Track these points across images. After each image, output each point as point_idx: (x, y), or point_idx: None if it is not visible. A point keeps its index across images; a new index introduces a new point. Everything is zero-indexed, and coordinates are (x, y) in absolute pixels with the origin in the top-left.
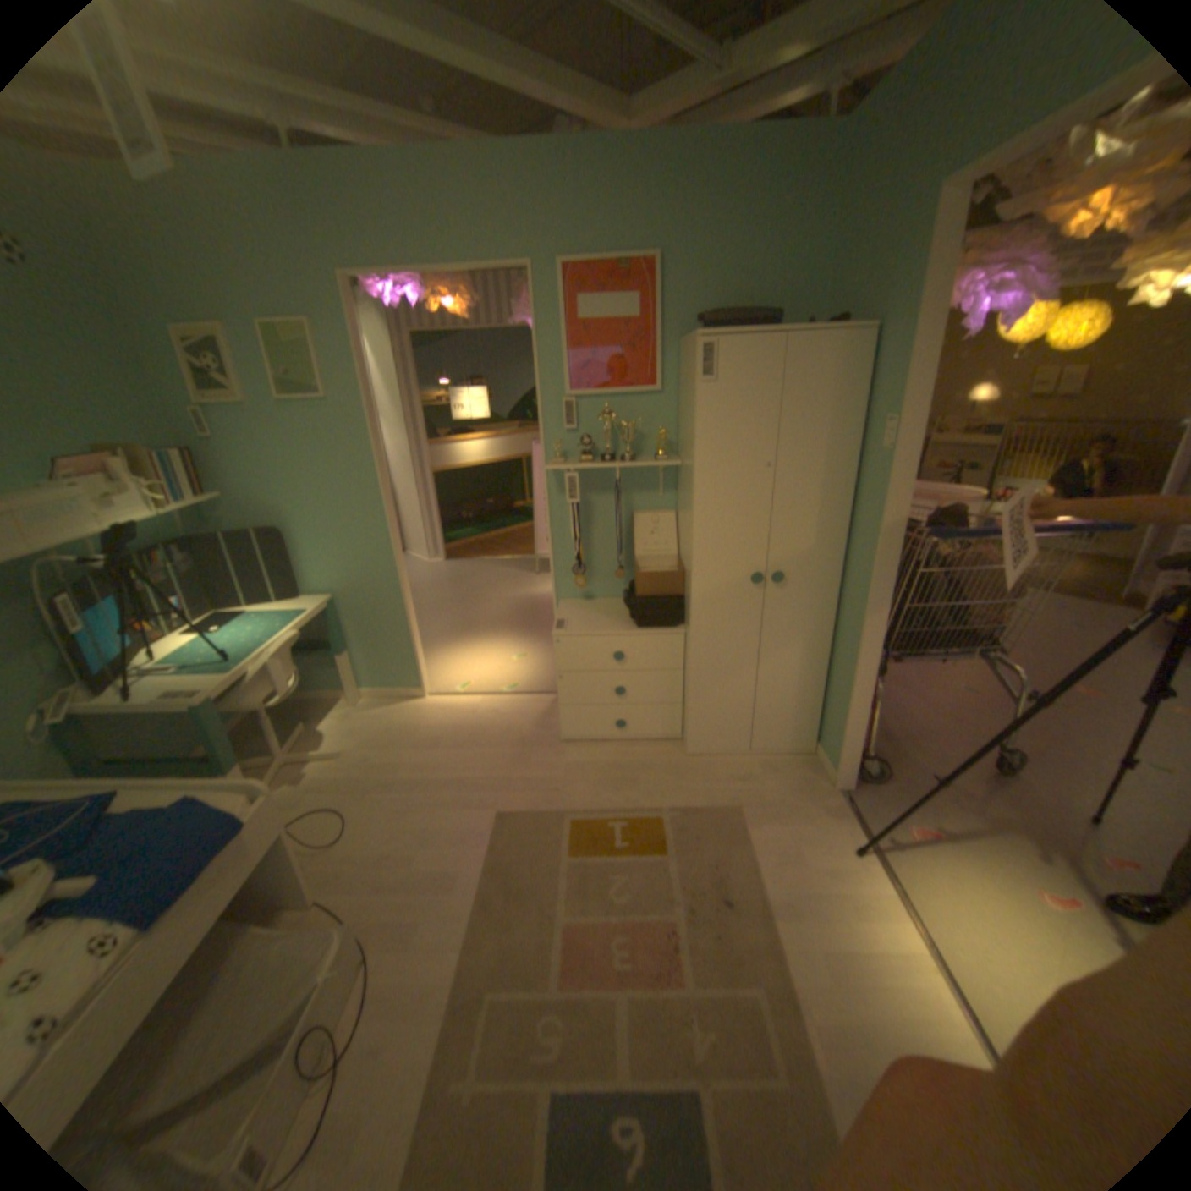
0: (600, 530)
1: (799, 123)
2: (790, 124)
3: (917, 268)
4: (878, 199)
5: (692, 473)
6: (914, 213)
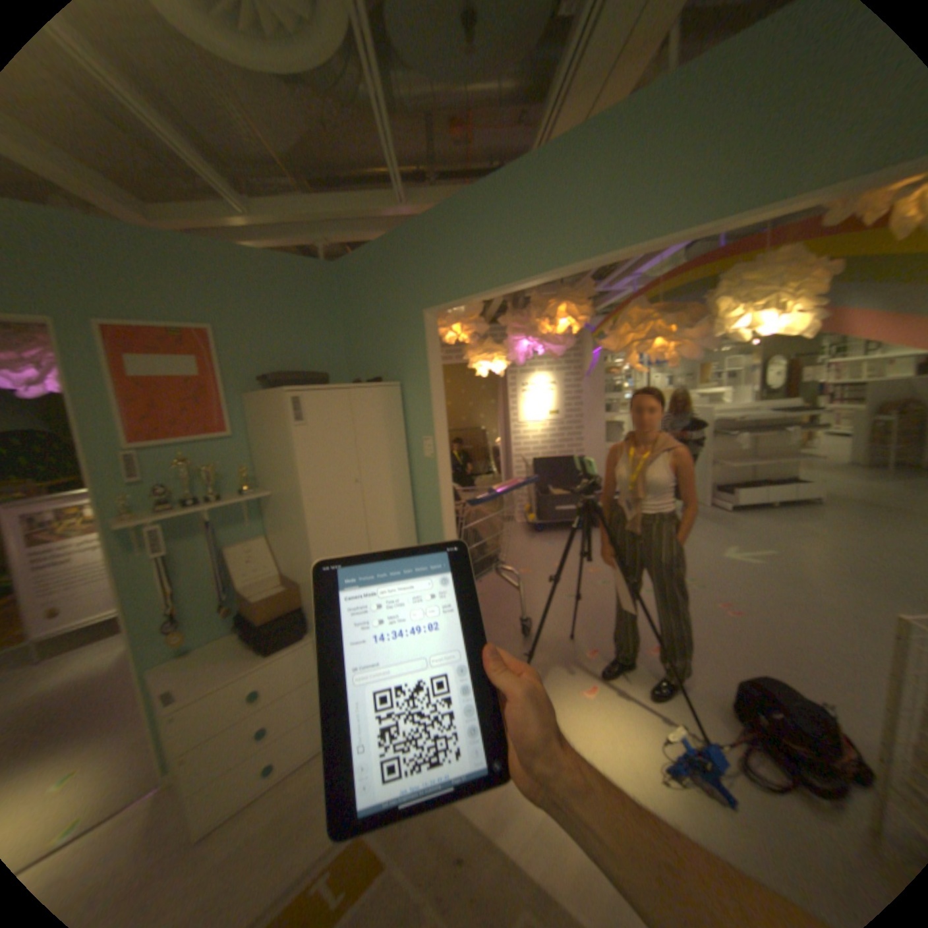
0: (189, 575)
1: (306, 260)
2: (300, 259)
3: (421, 354)
4: (377, 313)
5: (301, 498)
6: (409, 324)
